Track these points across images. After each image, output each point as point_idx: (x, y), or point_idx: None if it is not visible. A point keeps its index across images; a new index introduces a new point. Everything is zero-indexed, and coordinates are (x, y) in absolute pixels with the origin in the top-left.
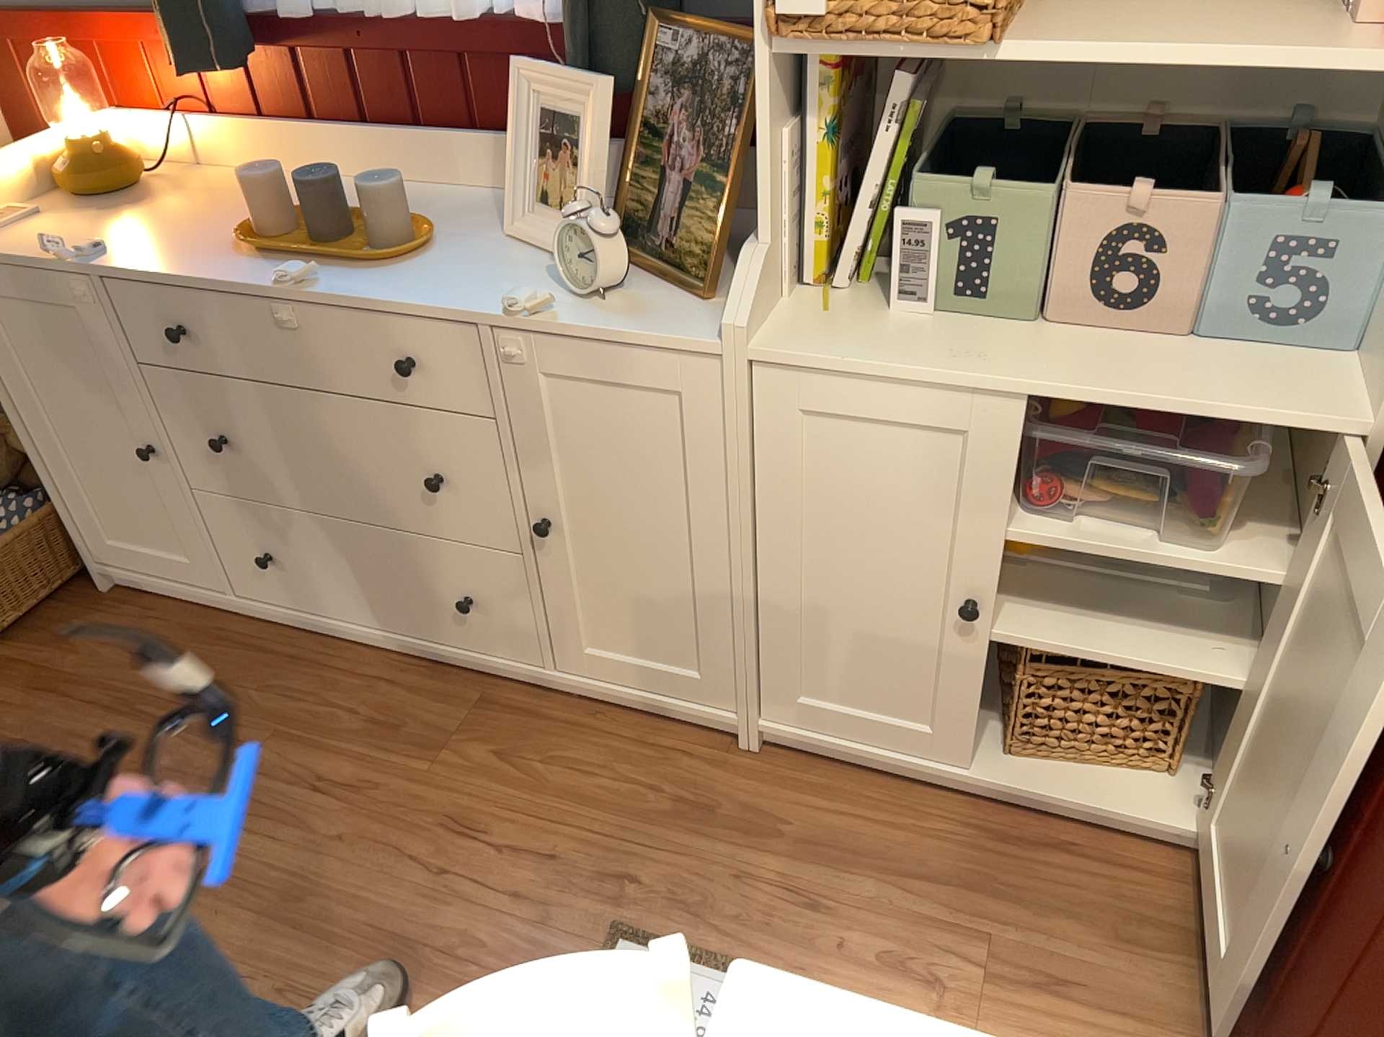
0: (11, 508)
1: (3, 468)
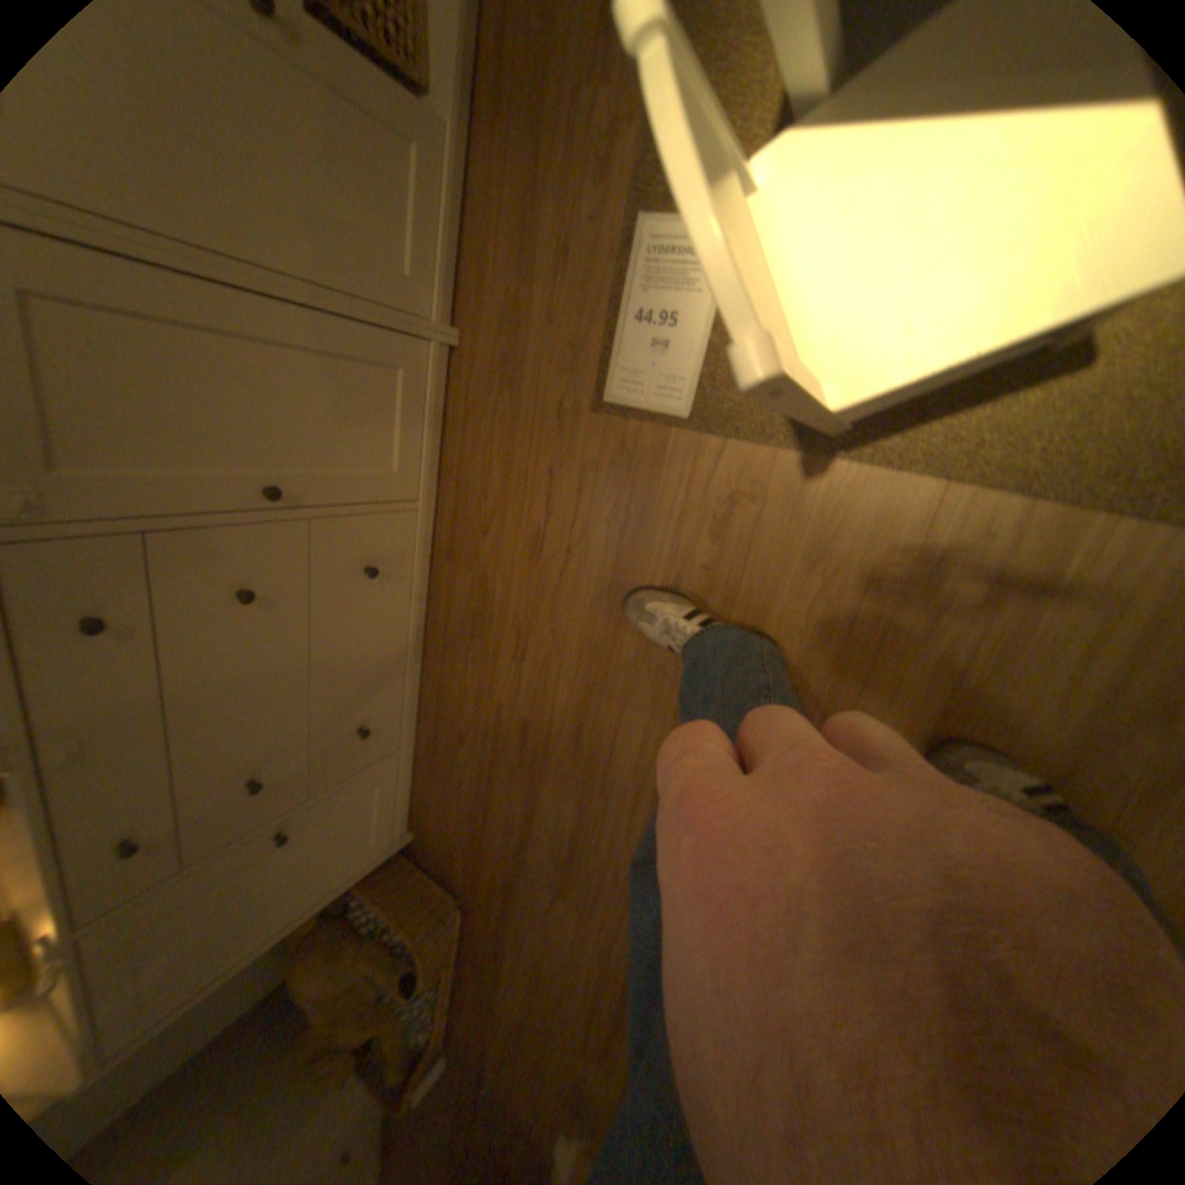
0: (349, 924)
1: (319, 940)
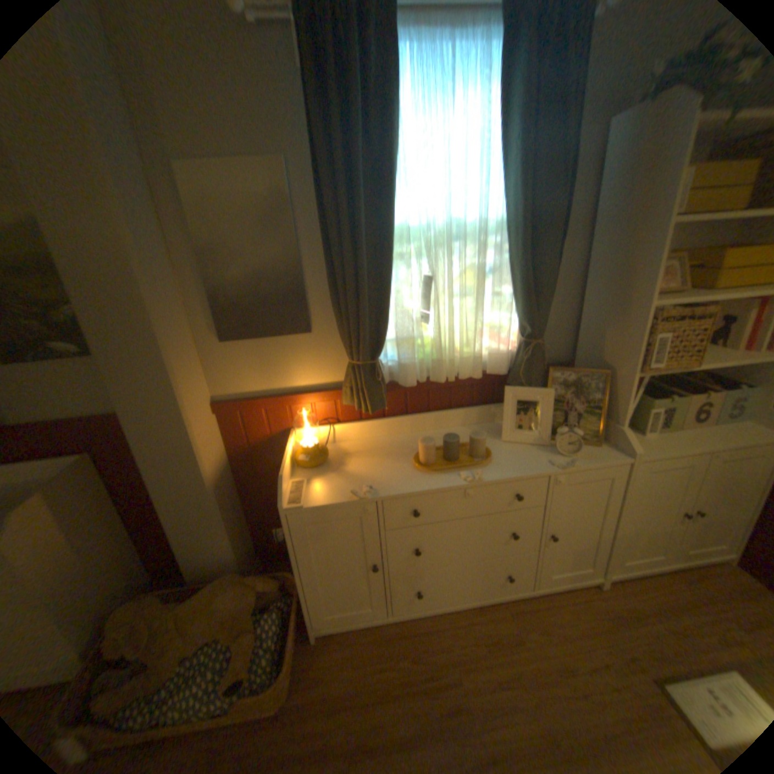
0: (261, 626)
1: (251, 607)
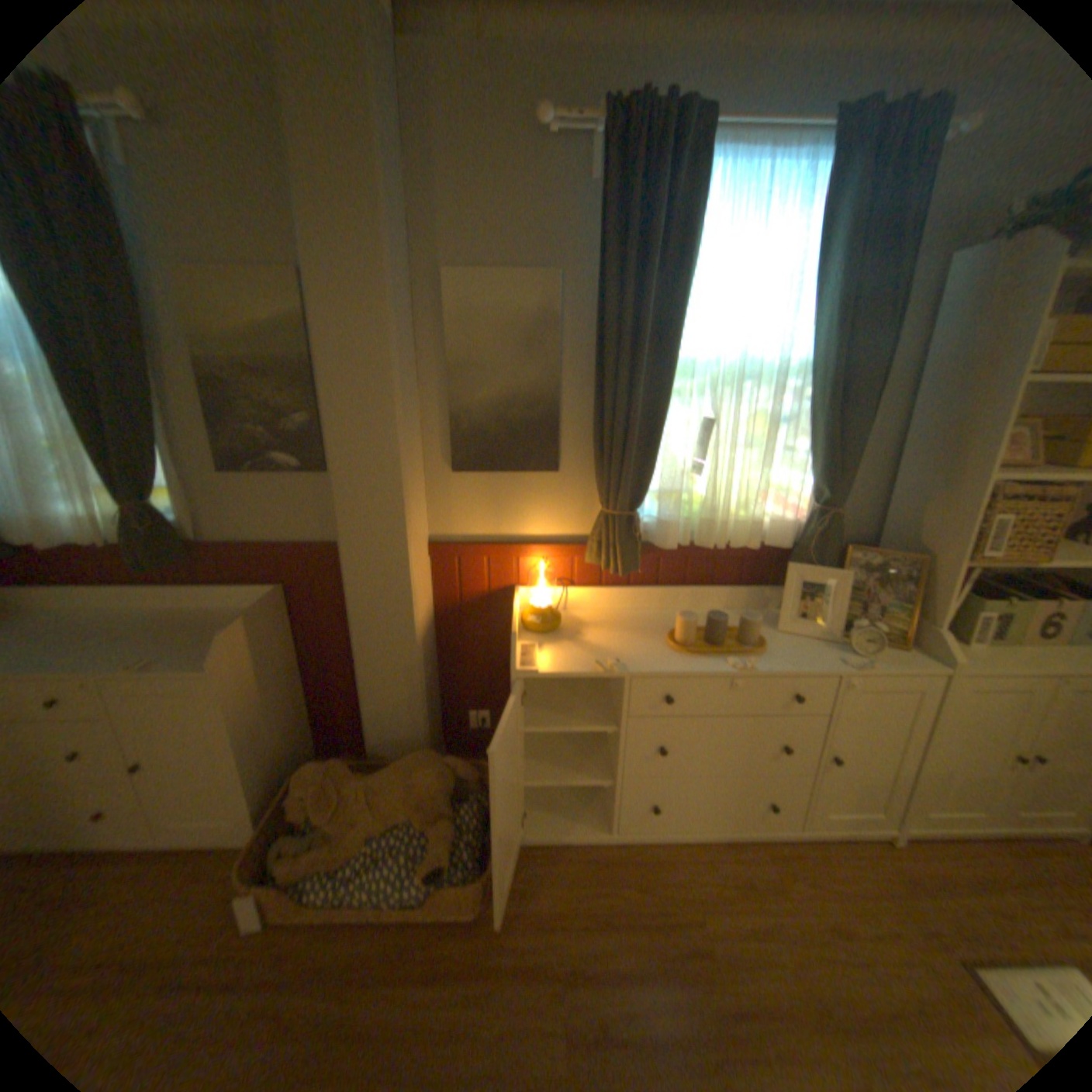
0: (461, 818)
1: (451, 793)
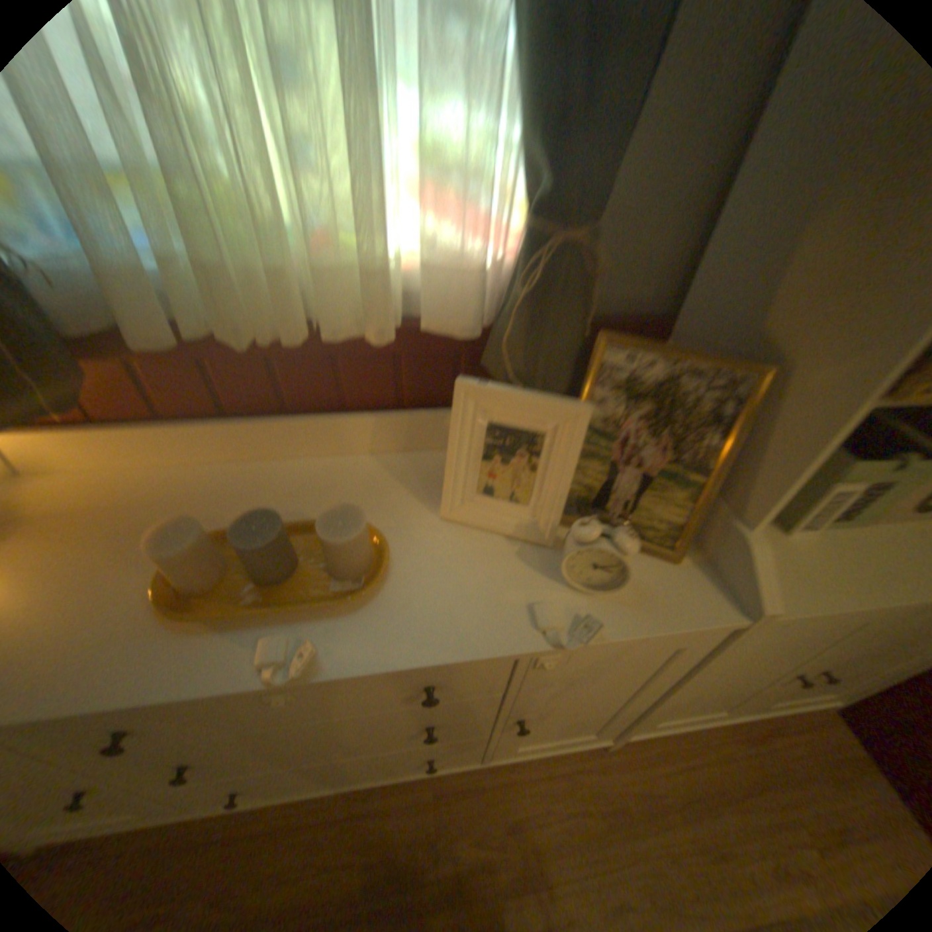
0: None
1: None
